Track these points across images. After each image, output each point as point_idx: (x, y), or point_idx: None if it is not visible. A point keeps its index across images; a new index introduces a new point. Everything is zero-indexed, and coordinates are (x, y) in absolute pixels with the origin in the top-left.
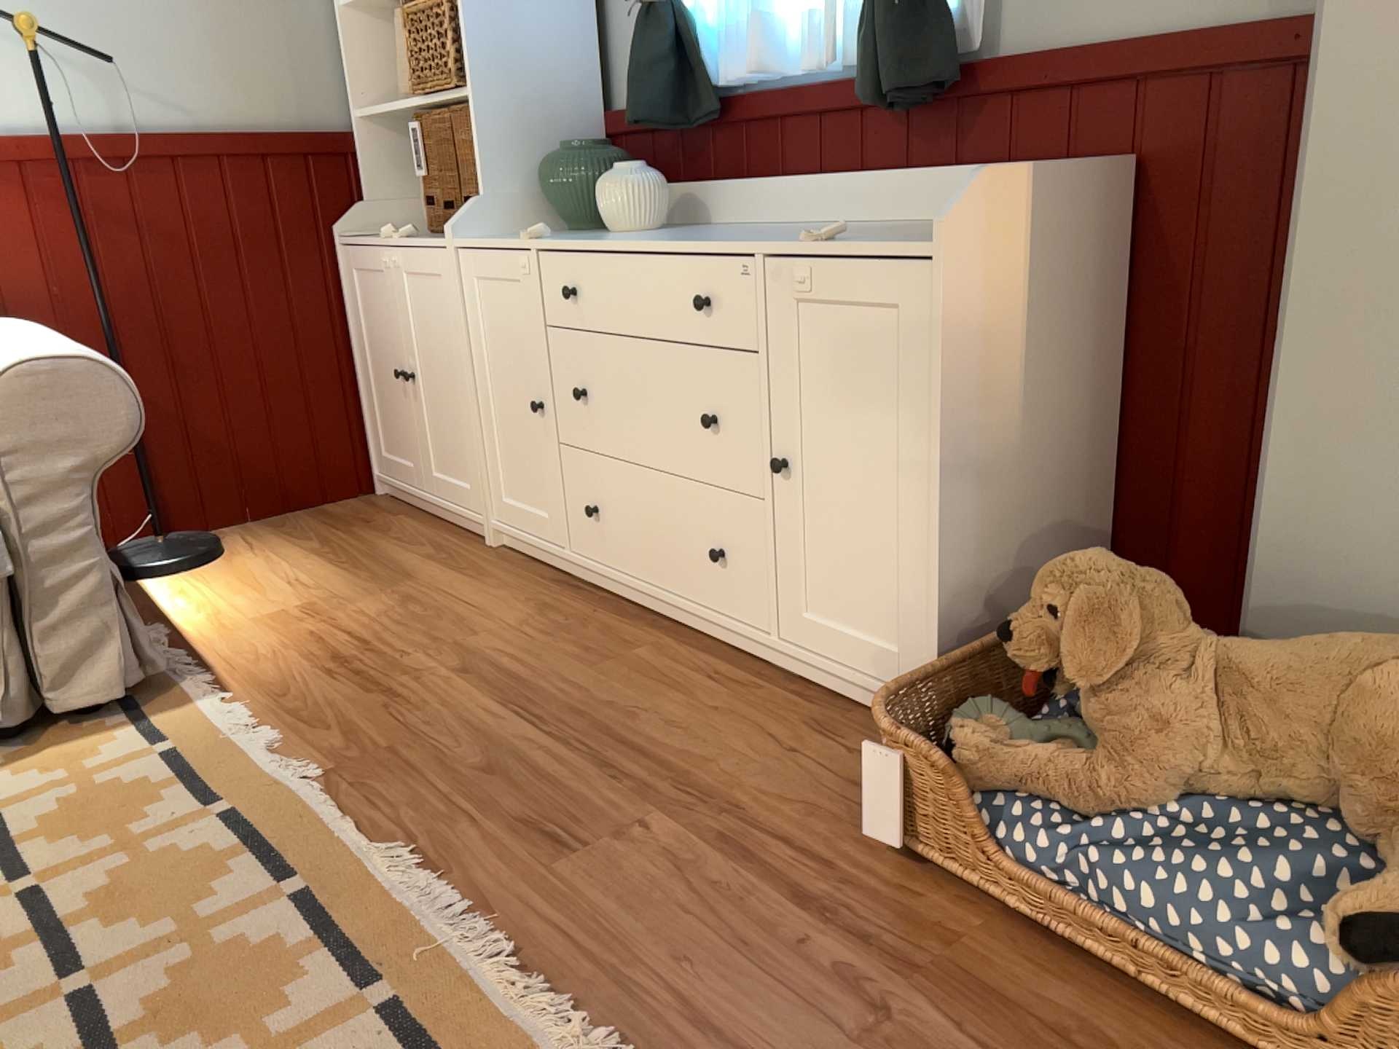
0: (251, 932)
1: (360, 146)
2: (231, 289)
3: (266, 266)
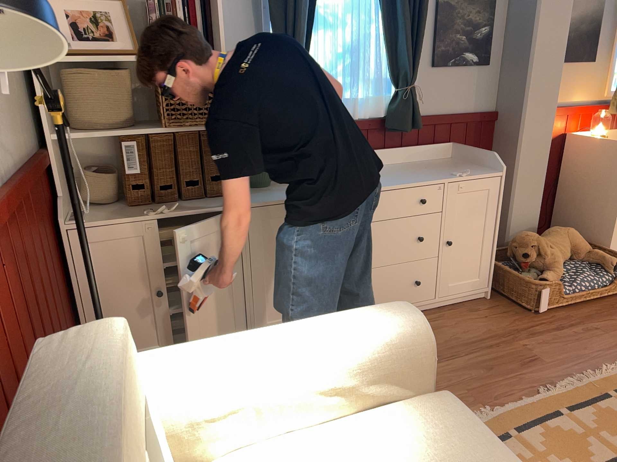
0: (590, 420)
1: (52, 156)
2: (45, 283)
3: (47, 258)
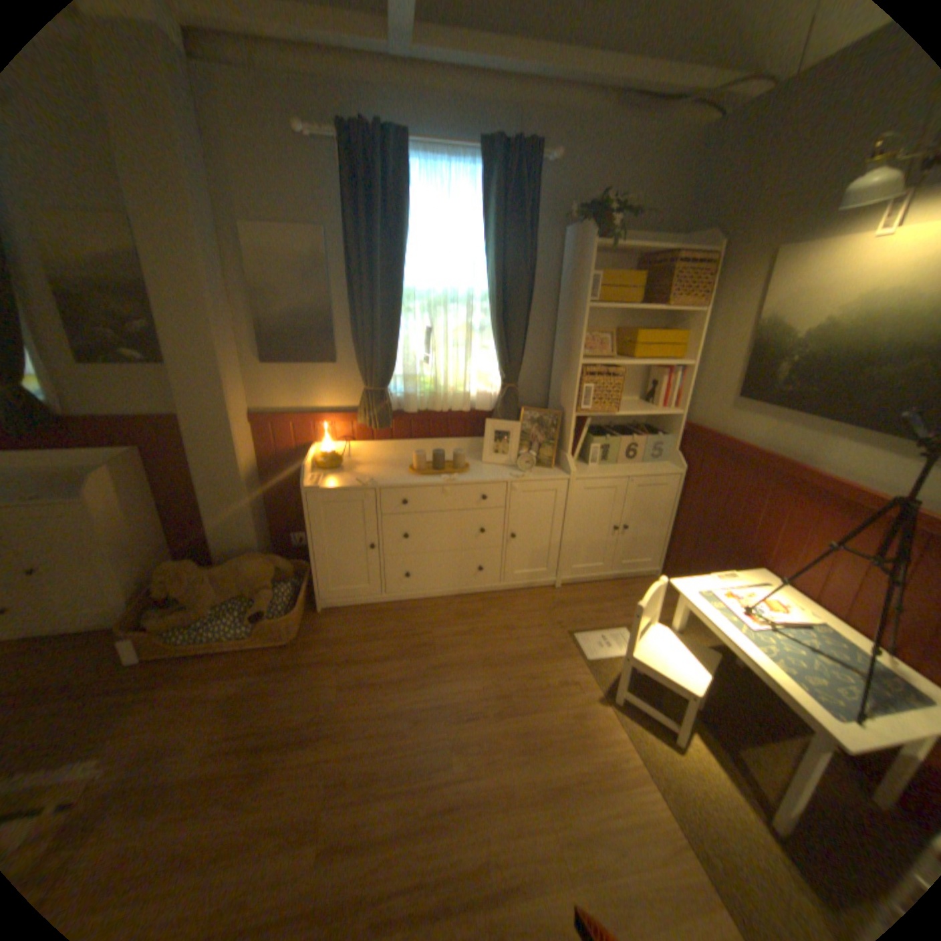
0: None
1: None
2: None
3: None
